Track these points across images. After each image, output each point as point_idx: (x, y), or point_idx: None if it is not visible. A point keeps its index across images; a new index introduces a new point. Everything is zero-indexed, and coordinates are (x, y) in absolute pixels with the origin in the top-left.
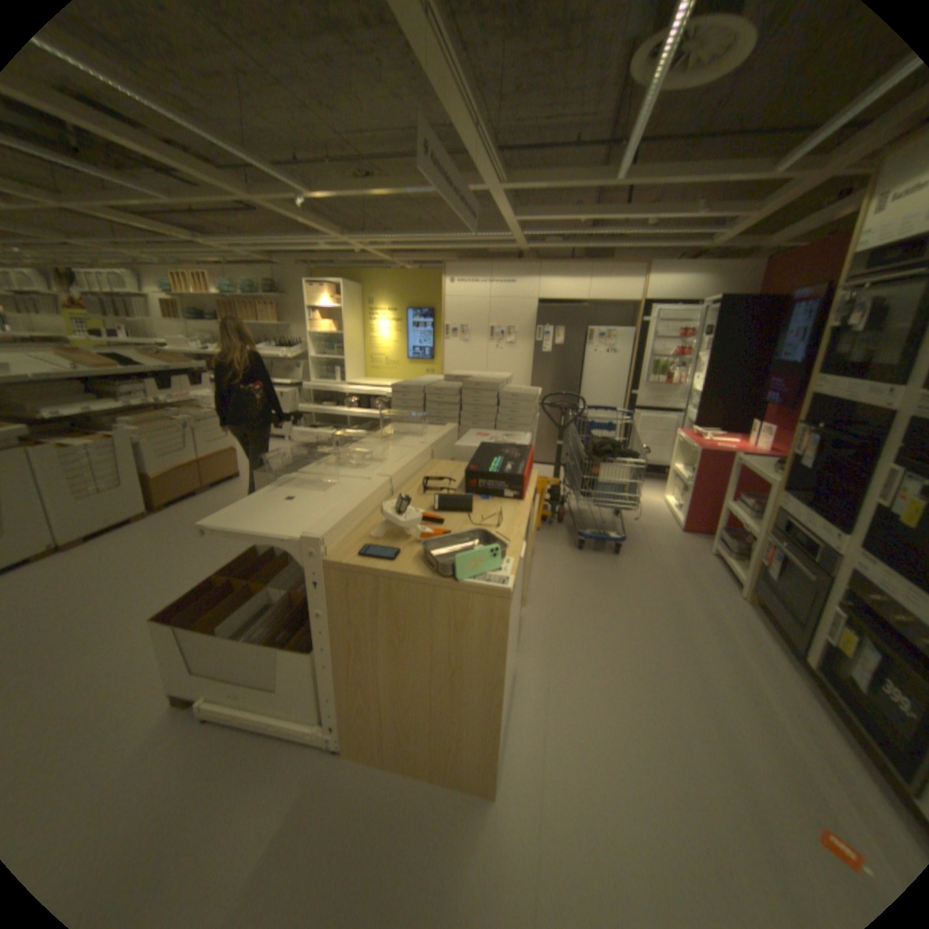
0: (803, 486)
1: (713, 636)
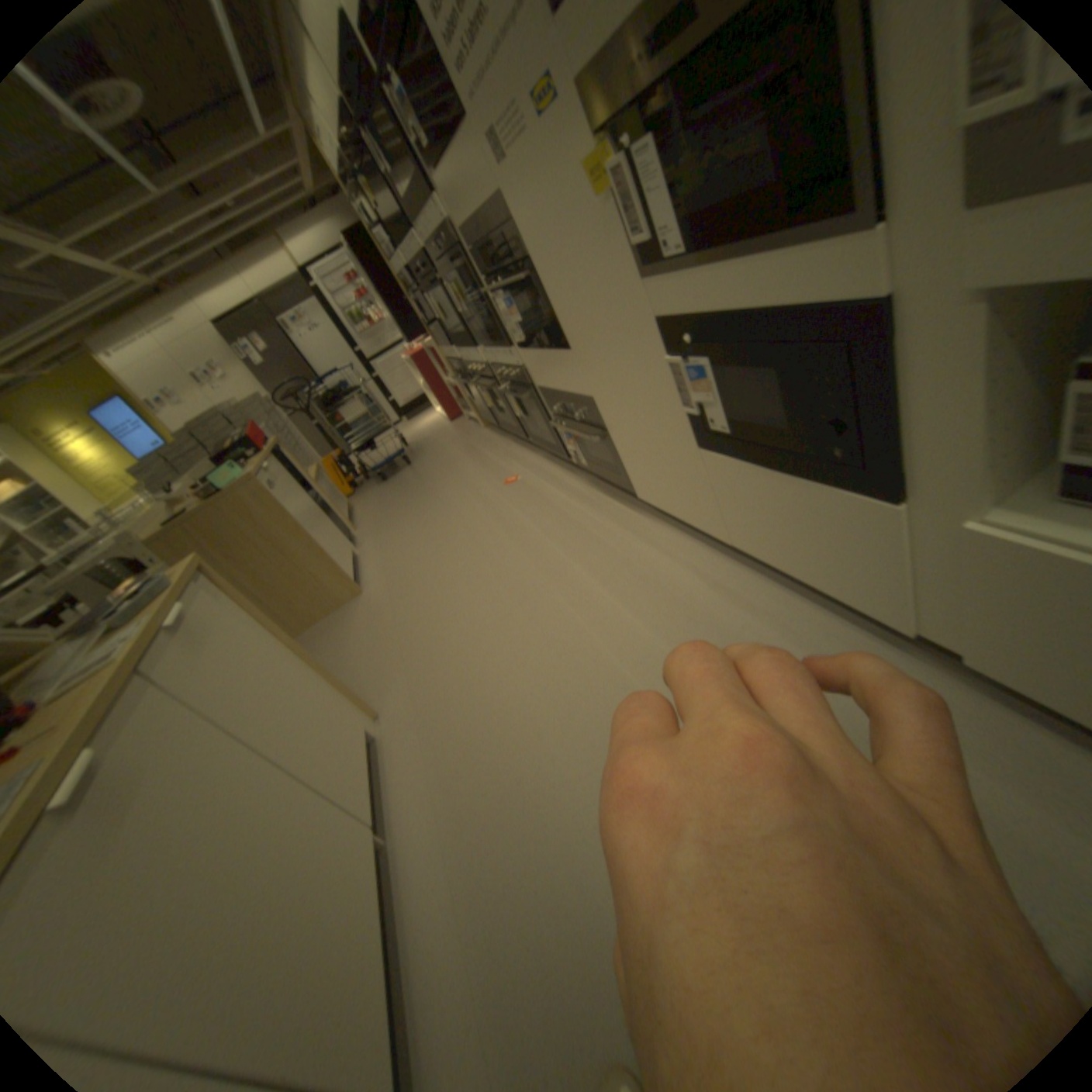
0: (441, 333)
1: (465, 454)
